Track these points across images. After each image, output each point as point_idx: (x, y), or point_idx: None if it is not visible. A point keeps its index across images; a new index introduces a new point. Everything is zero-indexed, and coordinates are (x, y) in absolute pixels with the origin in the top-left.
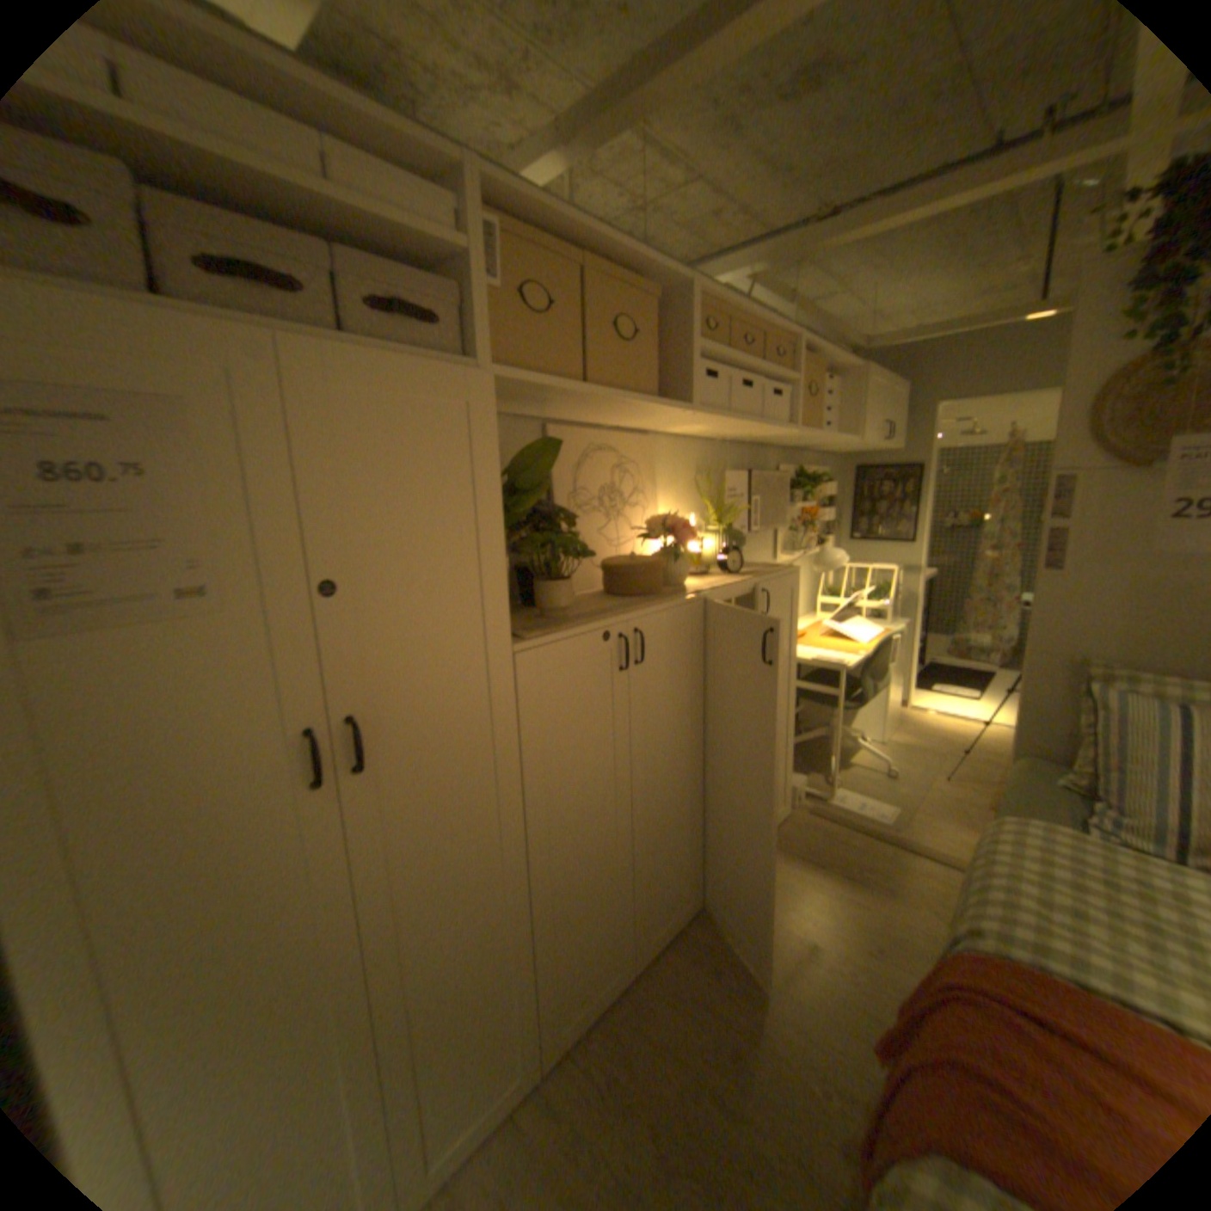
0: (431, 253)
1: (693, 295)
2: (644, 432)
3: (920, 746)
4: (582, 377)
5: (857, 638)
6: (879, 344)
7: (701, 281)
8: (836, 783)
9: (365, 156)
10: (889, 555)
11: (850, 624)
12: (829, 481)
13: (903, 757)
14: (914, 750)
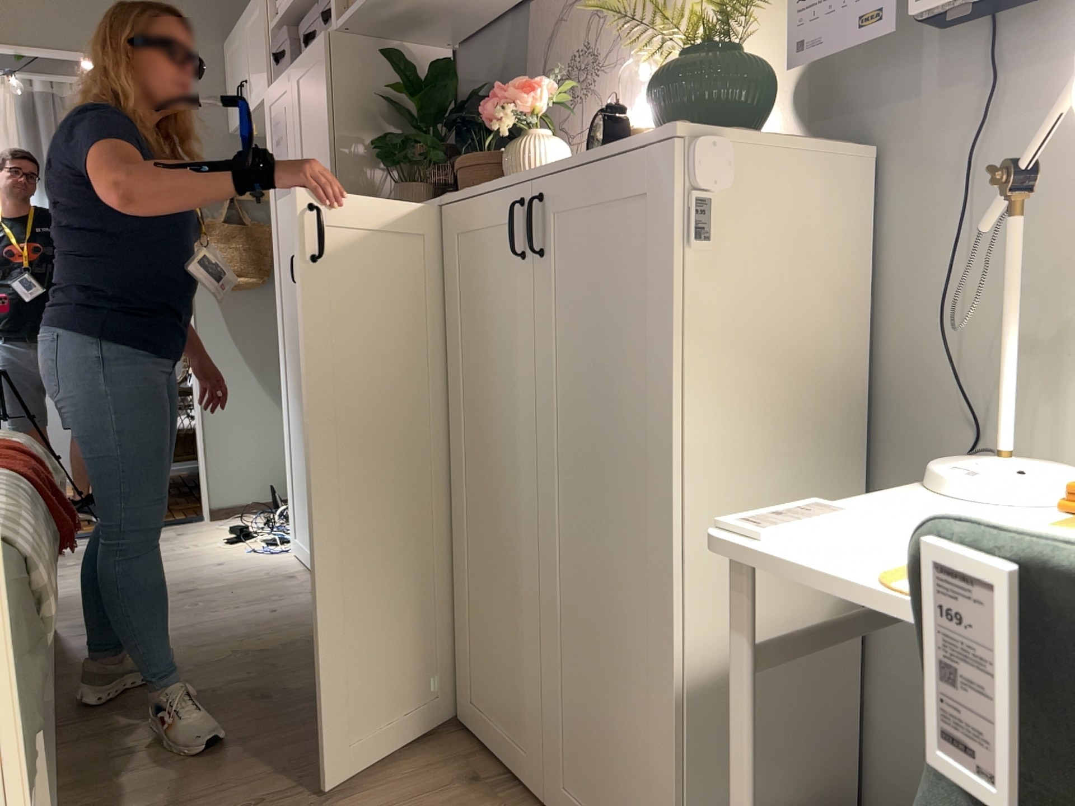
0: None
1: None
2: None
3: None
4: None
5: None
6: None
7: None
8: None
9: None
10: None
11: None
12: None
13: None
14: None
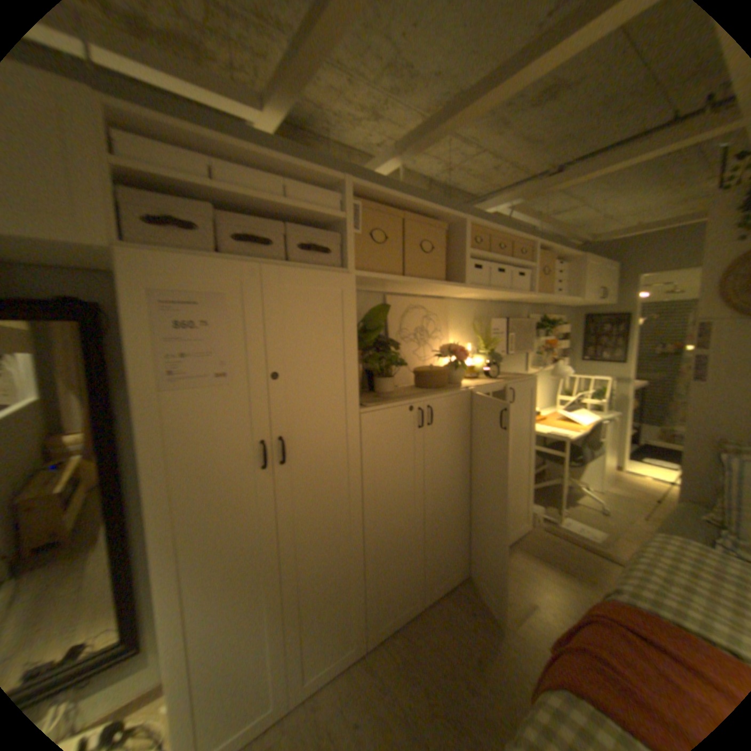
0: (328, 221)
1: (466, 226)
2: (441, 298)
3: (629, 497)
4: (402, 273)
5: (580, 422)
6: (601, 239)
7: (471, 219)
8: (564, 514)
9: (302, 182)
10: (608, 371)
11: (577, 413)
12: (565, 324)
13: (615, 503)
14: (625, 499)
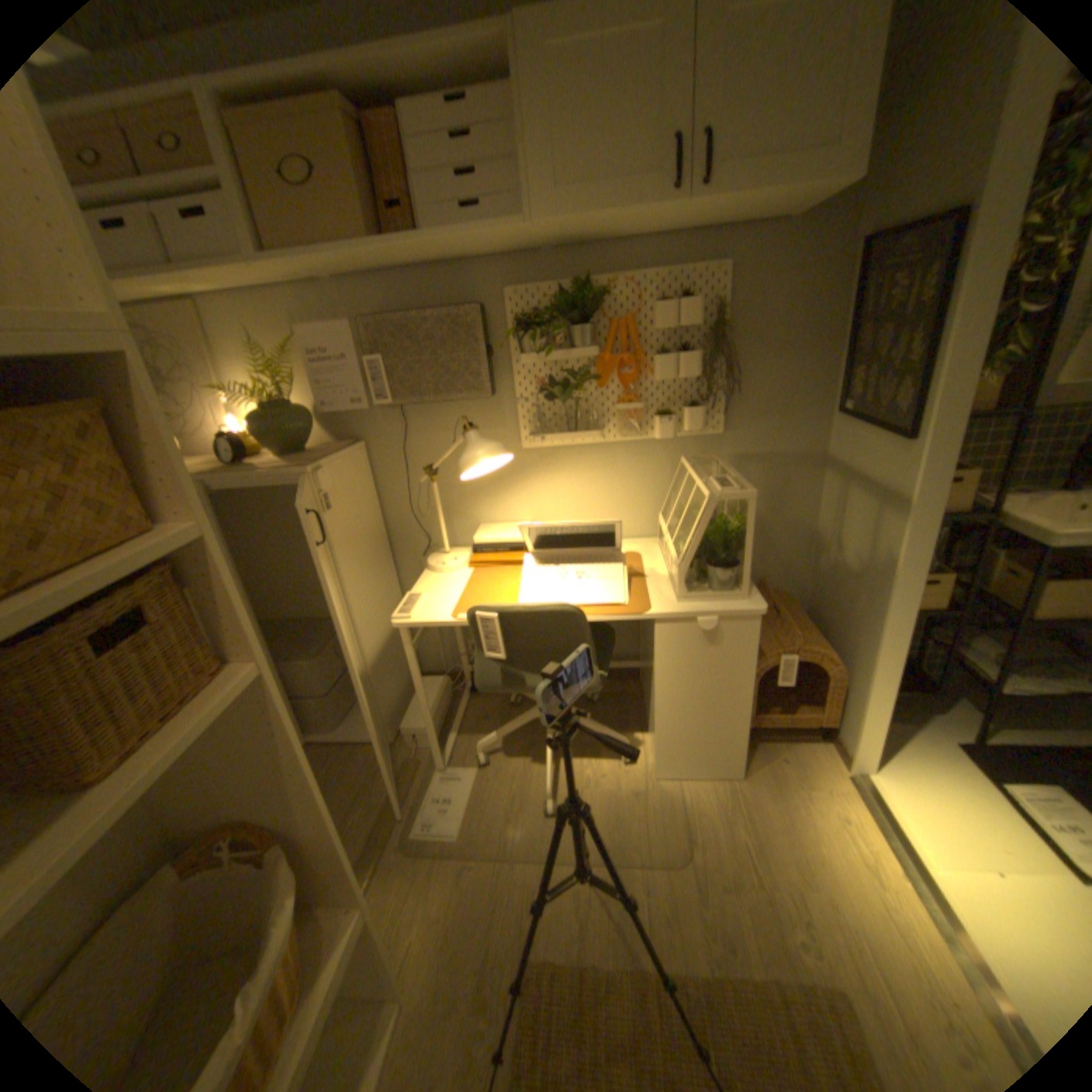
0: None
1: None
2: (181, 296)
3: (697, 824)
4: None
5: (529, 593)
6: None
7: None
8: (433, 754)
9: None
10: (881, 455)
11: (567, 568)
12: (686, 292)
13: (634, 810)
14: (676, 819)
